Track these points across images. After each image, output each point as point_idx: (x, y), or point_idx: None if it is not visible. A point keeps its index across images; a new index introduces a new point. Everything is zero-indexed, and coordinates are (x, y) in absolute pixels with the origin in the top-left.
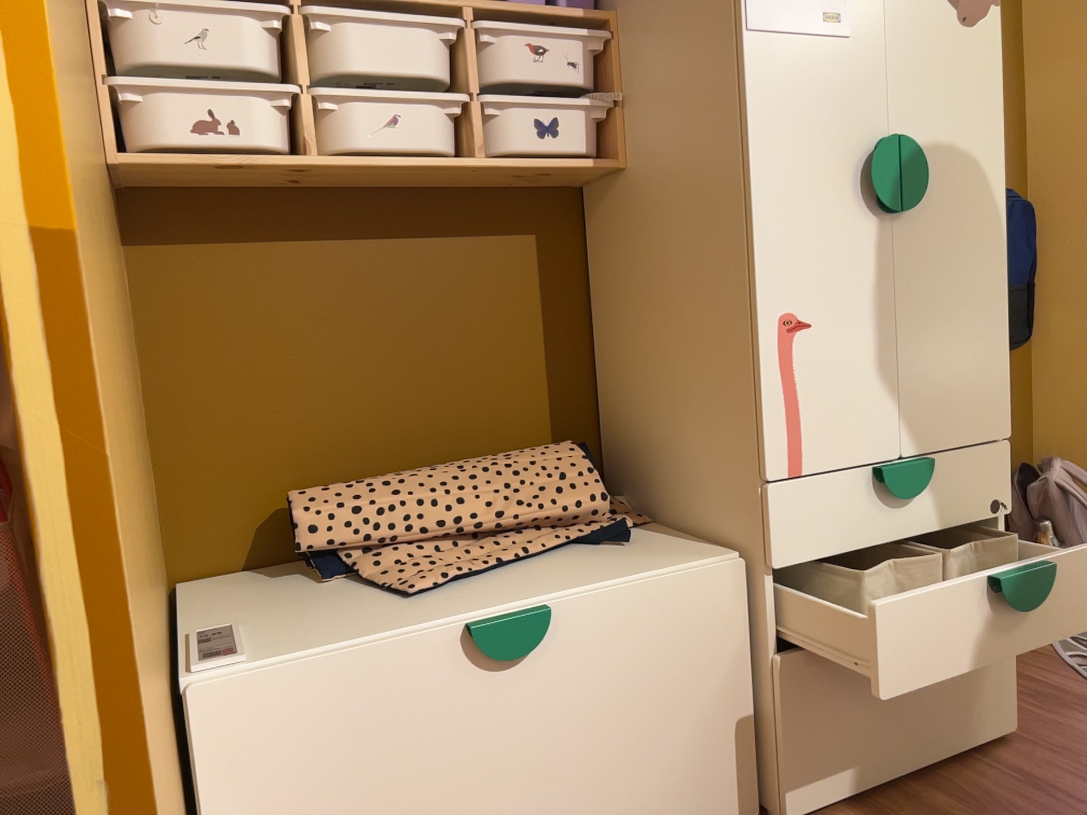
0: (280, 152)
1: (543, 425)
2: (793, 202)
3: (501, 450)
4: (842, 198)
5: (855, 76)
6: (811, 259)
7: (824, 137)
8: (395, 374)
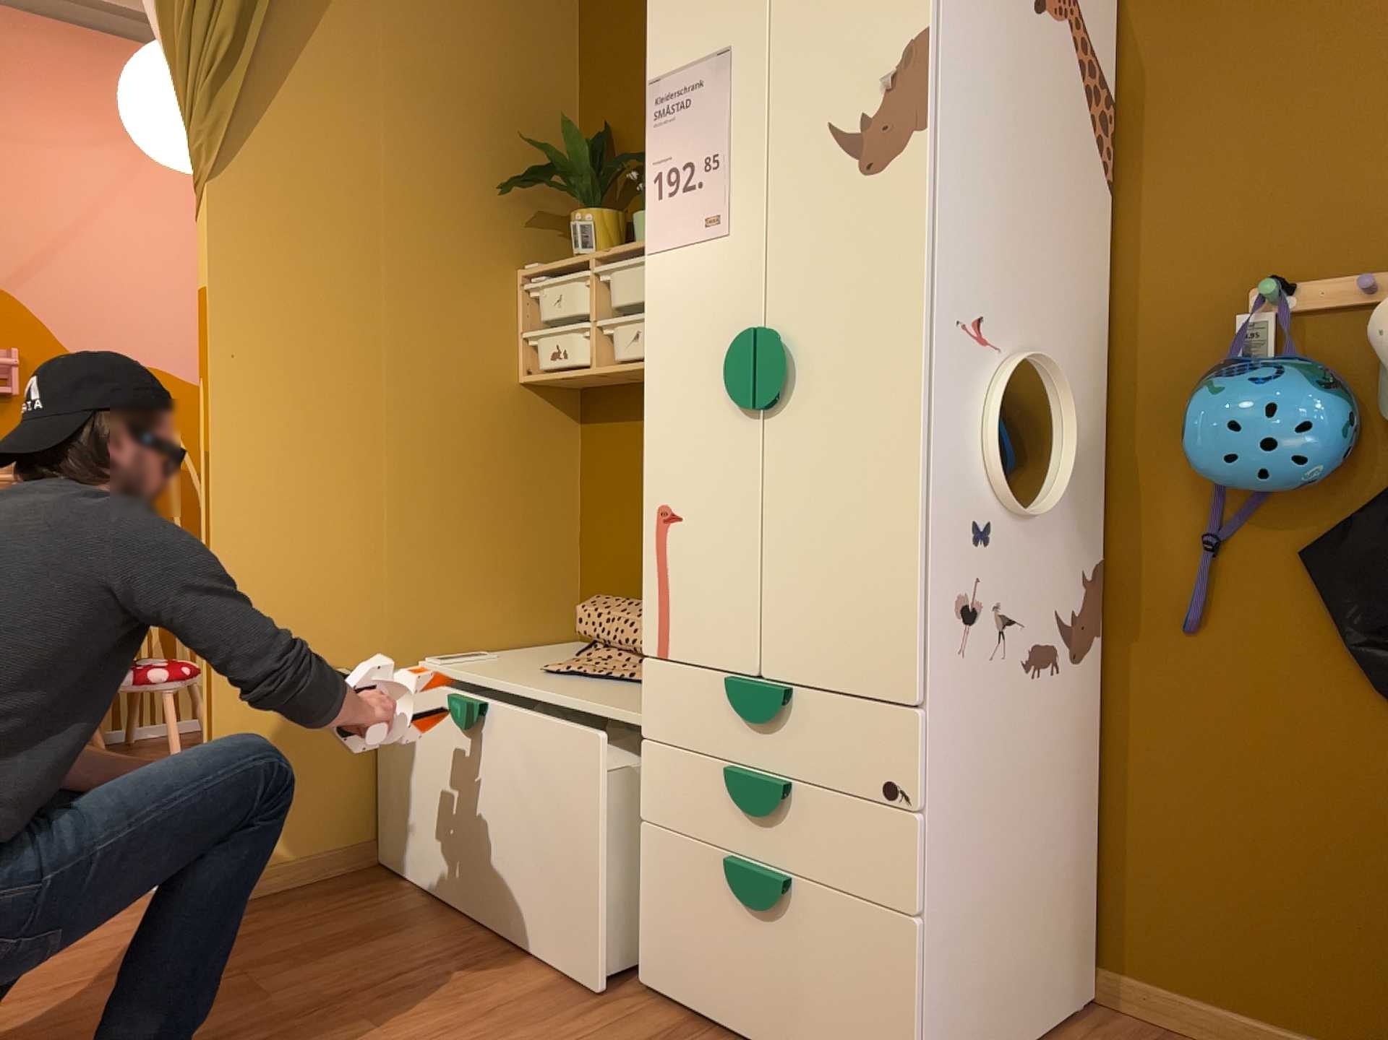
0: (583, 364)
1: None
2: (673, 401)
3: None
4: (714, 394)
5: (732, 271)
6: (684, 454)
7: (701, 336)
8: None
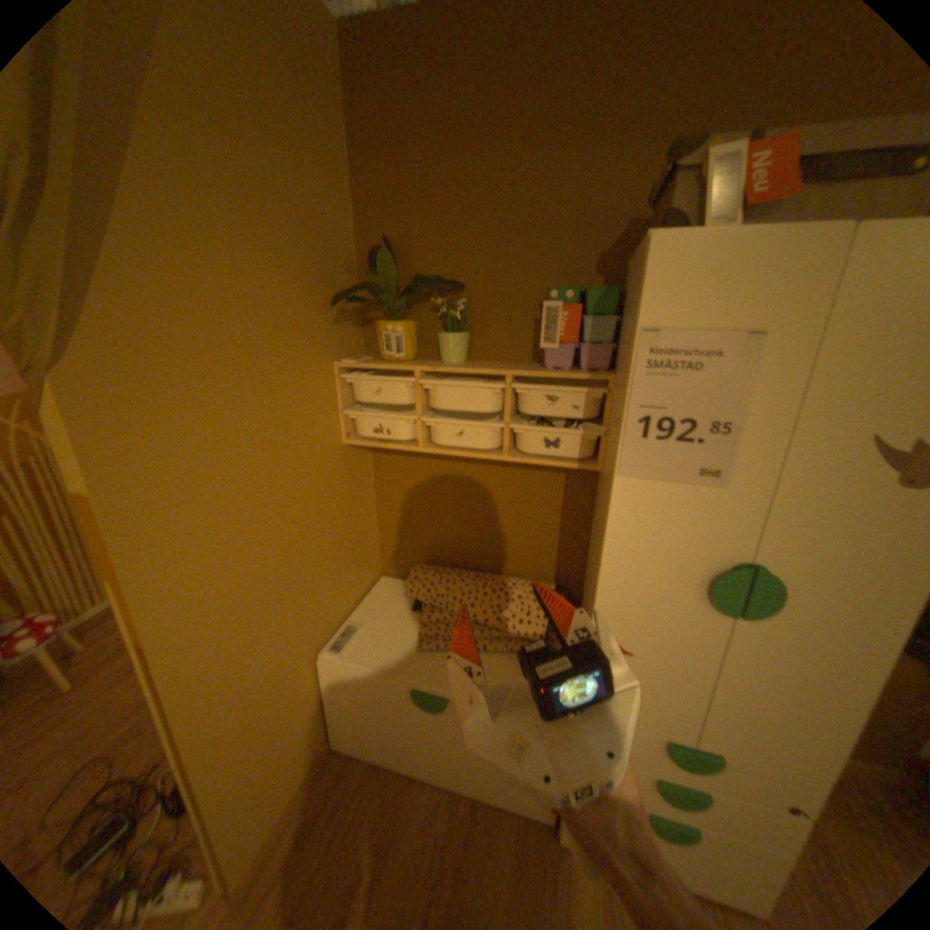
0: (408, 441)
1: (549, 568)
2: (635, 584)
3: (523, 572)
4: (684, 592)
5: (725, 516)
6: (643, 620)
7: (677, 551)
8: (475, 525)
